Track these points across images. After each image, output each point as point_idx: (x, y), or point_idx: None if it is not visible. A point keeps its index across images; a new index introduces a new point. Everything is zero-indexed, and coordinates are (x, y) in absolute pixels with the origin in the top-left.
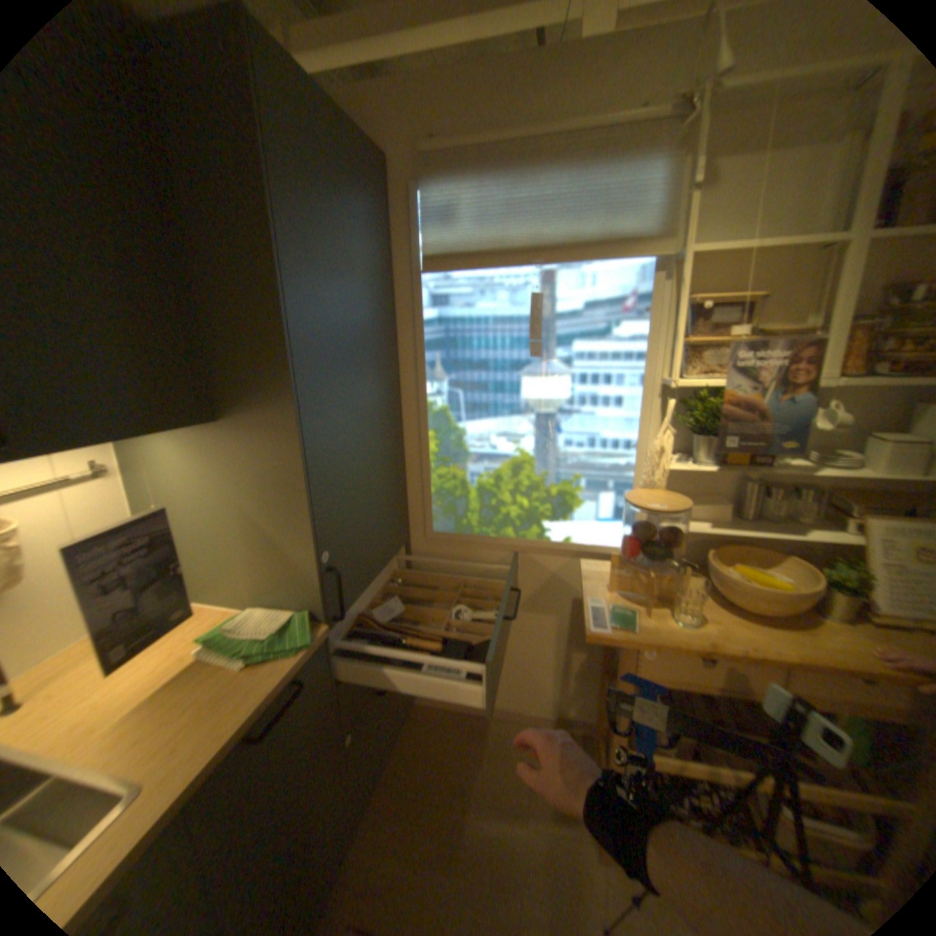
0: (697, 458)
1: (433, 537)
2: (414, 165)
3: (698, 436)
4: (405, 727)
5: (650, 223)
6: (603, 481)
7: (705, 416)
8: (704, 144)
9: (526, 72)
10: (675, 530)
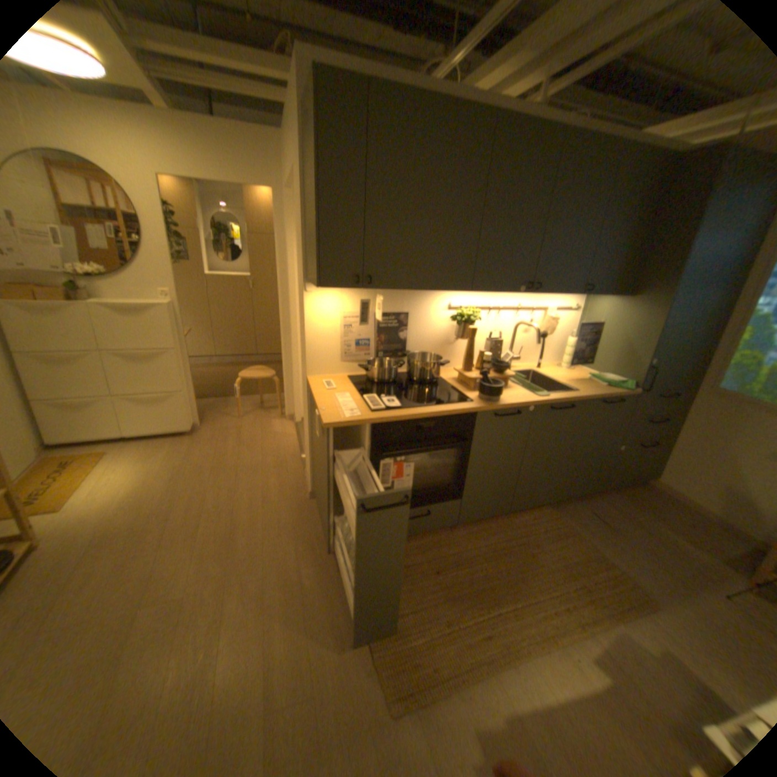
0: None
1: (717, 391)
2: None
3: None
4: (642, 488)
5: None
6: None
7: None
8: None
9: None
10: None
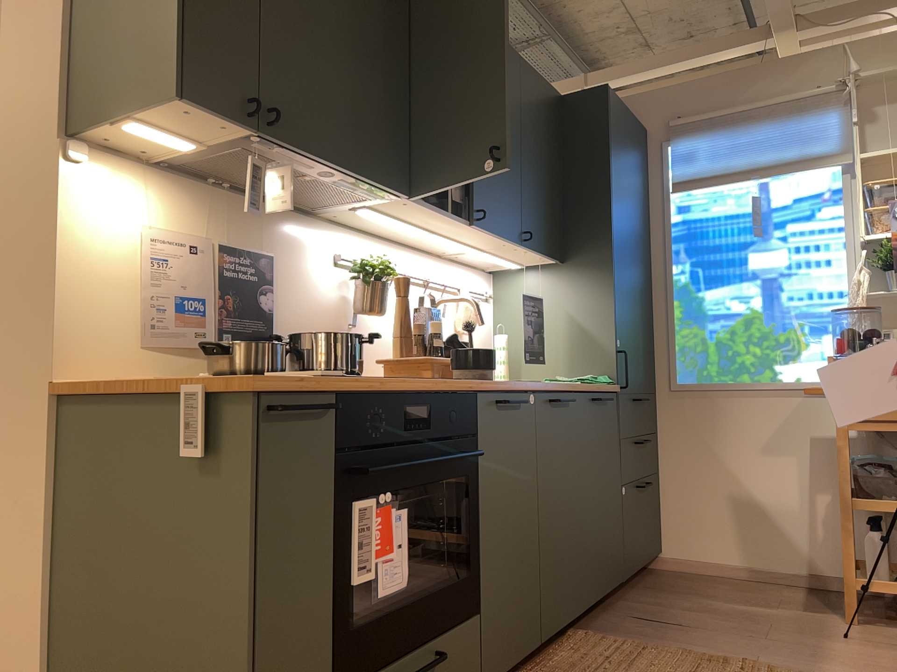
0: (891, 289)
1: (678, 389)
2: (665, 133)
3: (887, 272)
4: (652, 574)
5: (830, 147)
6: (825, 328)
7: (887, 255)
8: (852, 103)
9: (738, 79)
10: (873, 330)
